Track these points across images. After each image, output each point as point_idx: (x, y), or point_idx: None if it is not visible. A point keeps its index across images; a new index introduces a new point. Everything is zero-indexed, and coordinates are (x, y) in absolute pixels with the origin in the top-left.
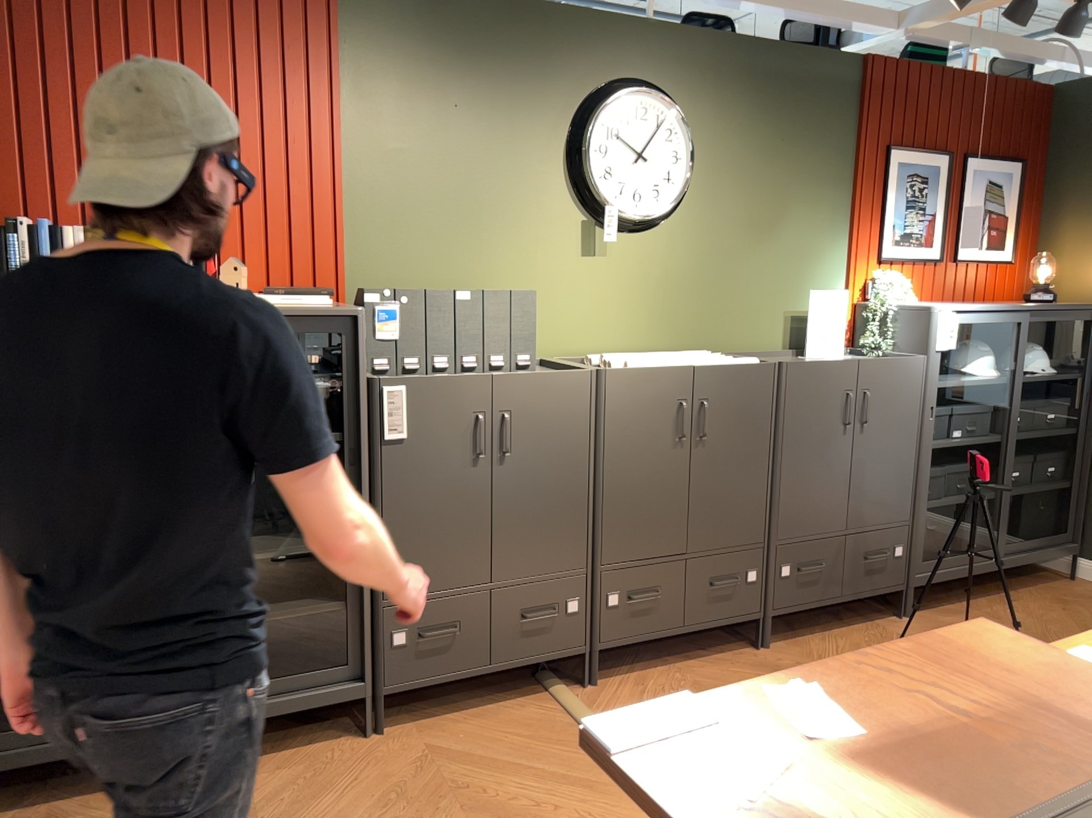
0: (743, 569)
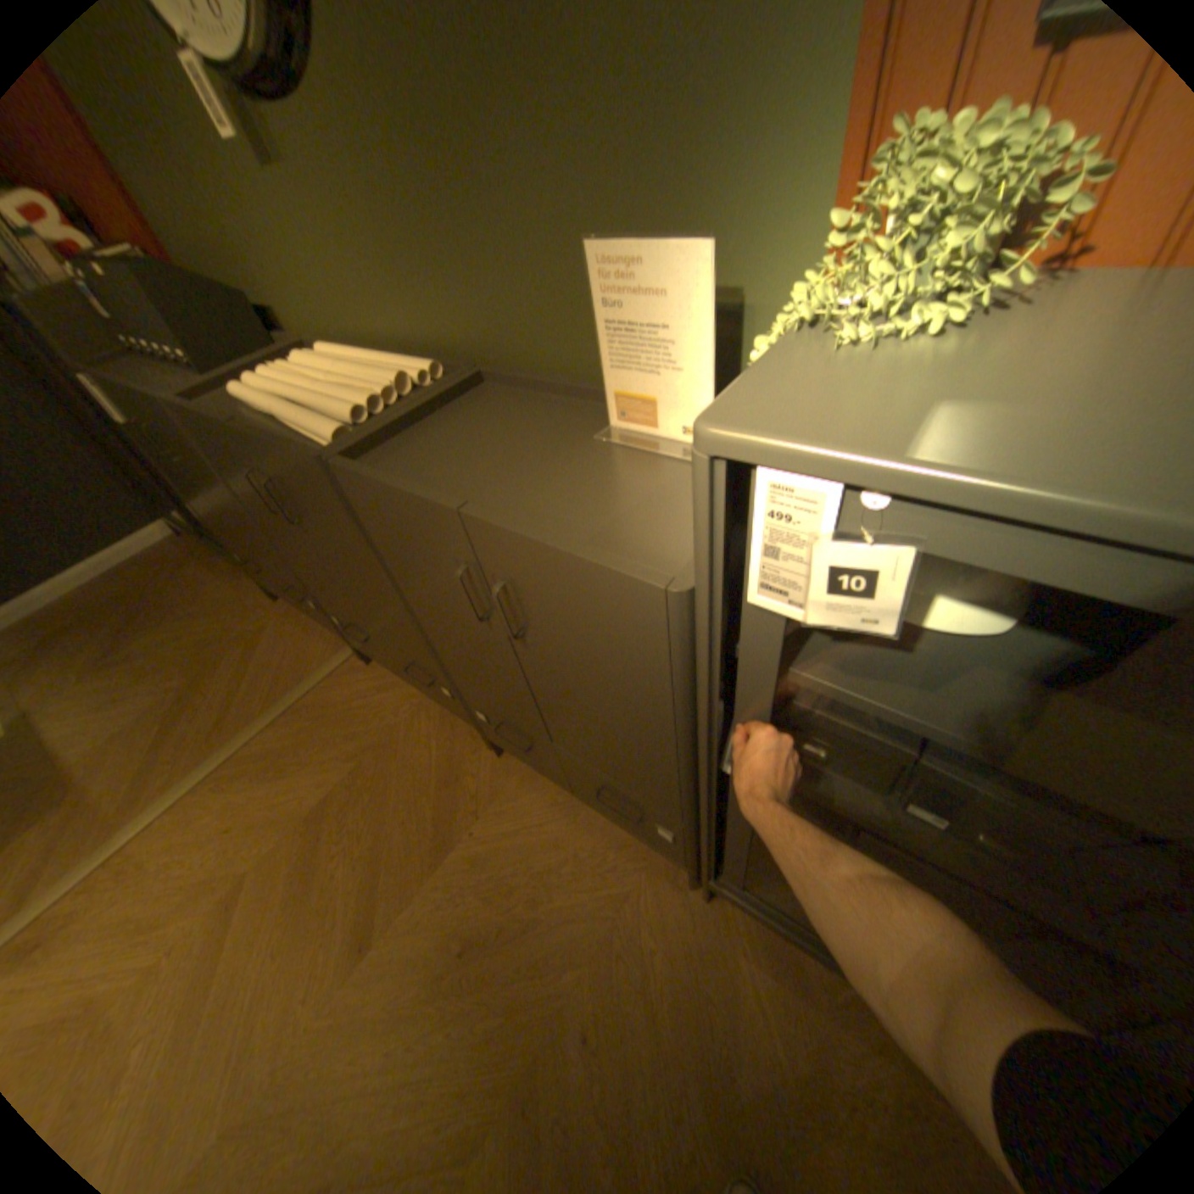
0: (431, 678)
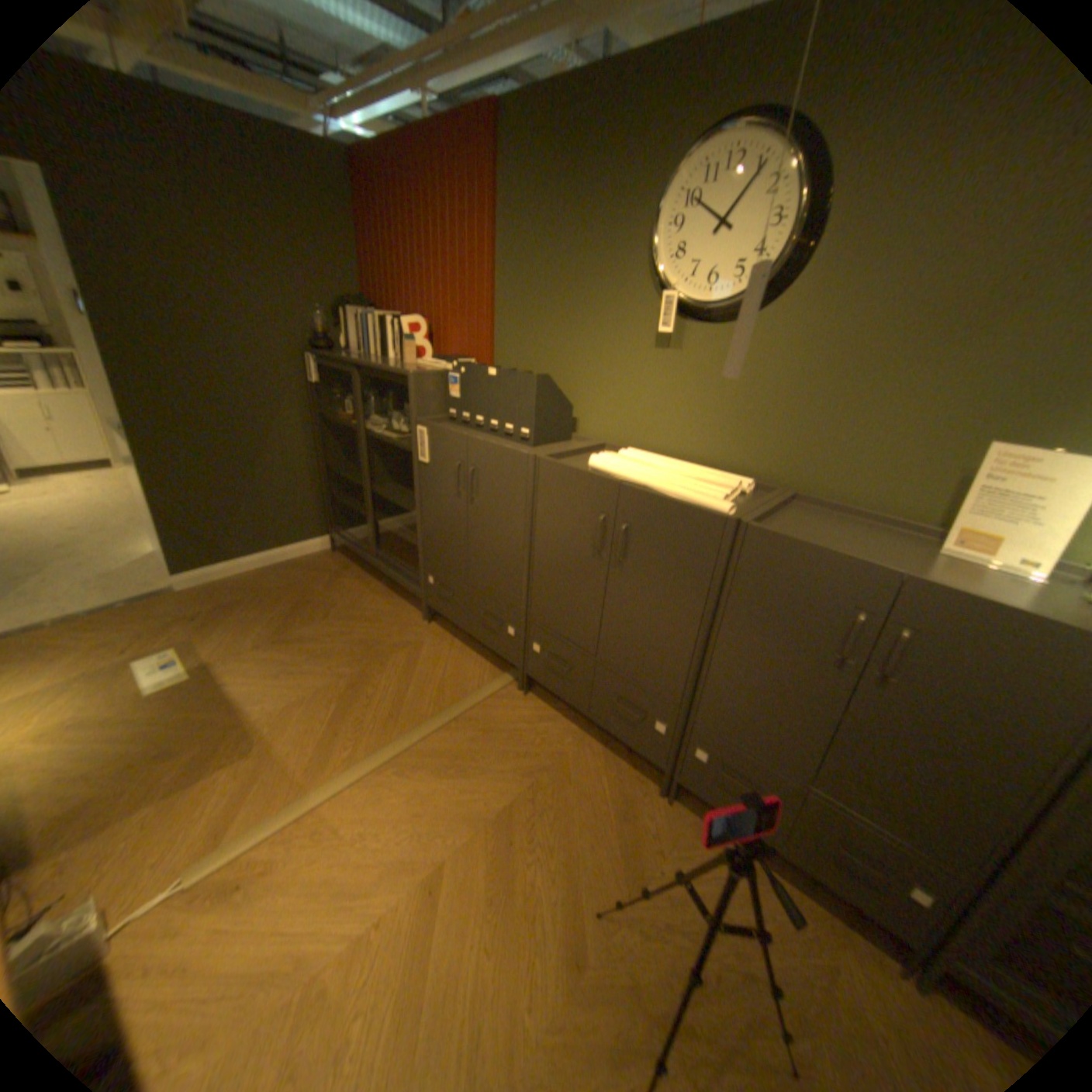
0: (652, 711)
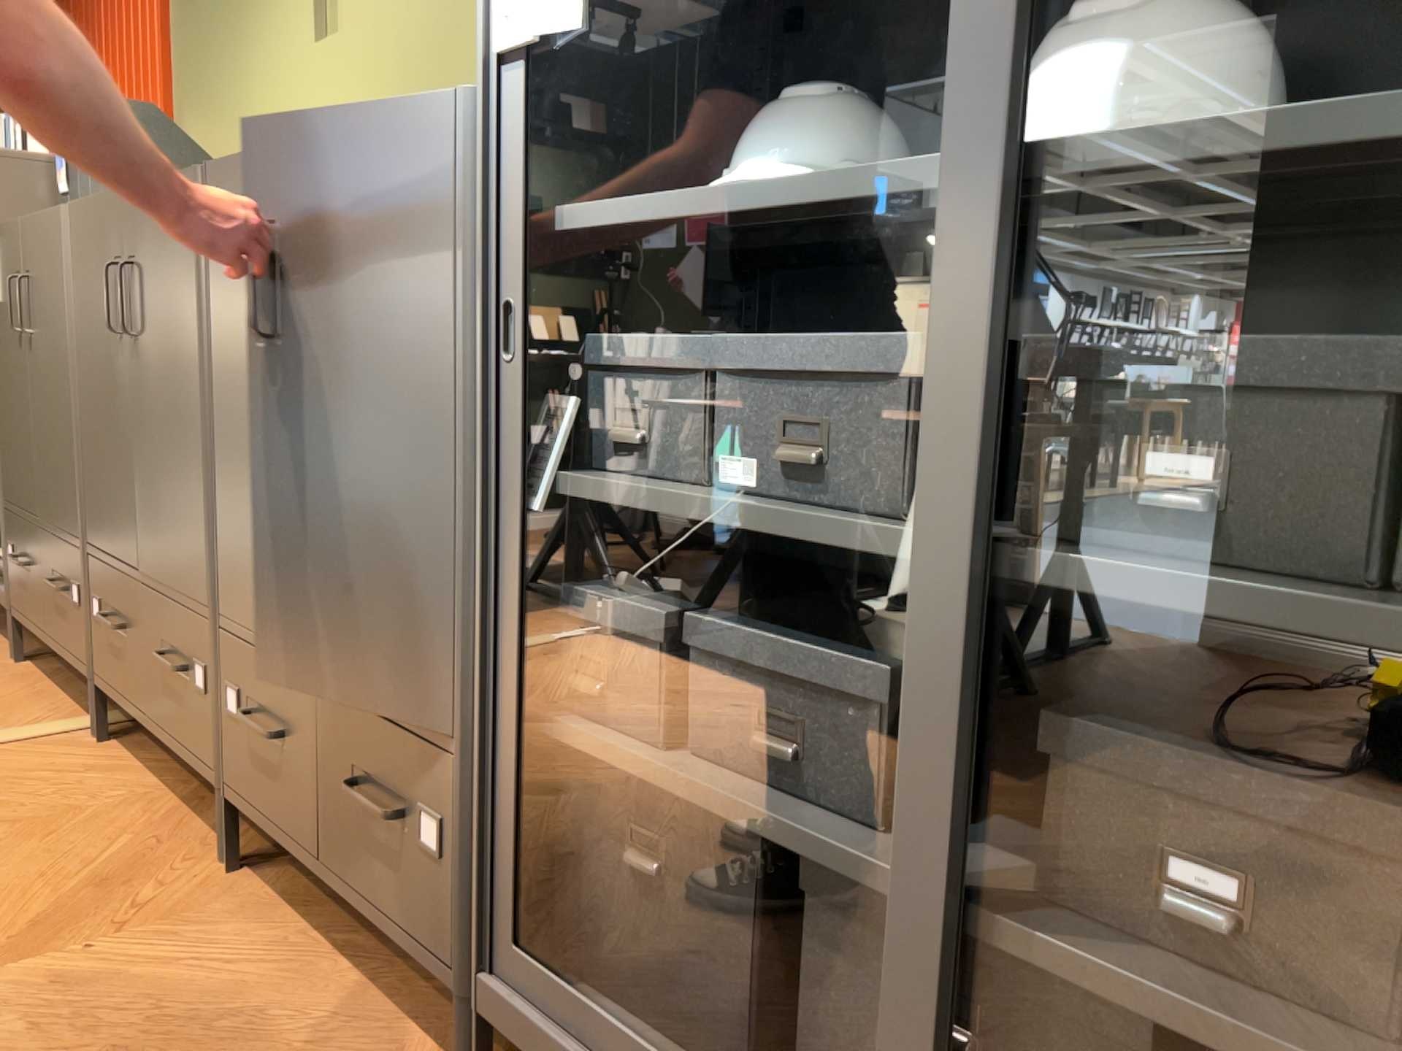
0: (189, 650)
